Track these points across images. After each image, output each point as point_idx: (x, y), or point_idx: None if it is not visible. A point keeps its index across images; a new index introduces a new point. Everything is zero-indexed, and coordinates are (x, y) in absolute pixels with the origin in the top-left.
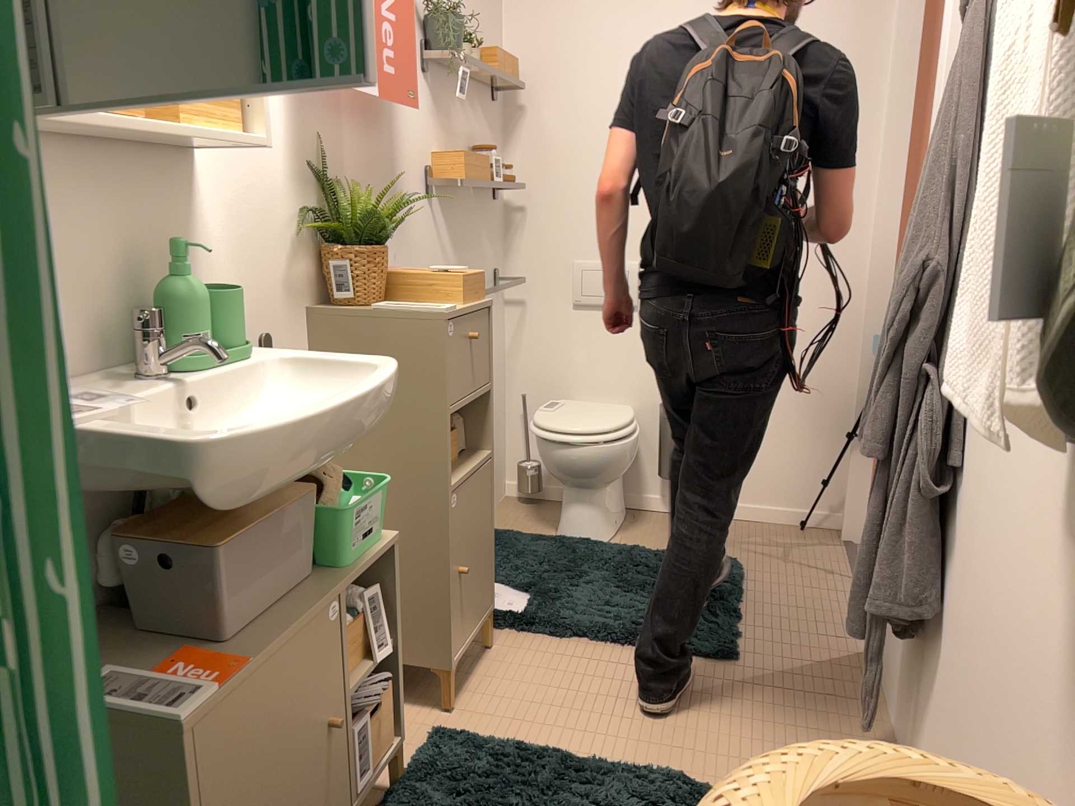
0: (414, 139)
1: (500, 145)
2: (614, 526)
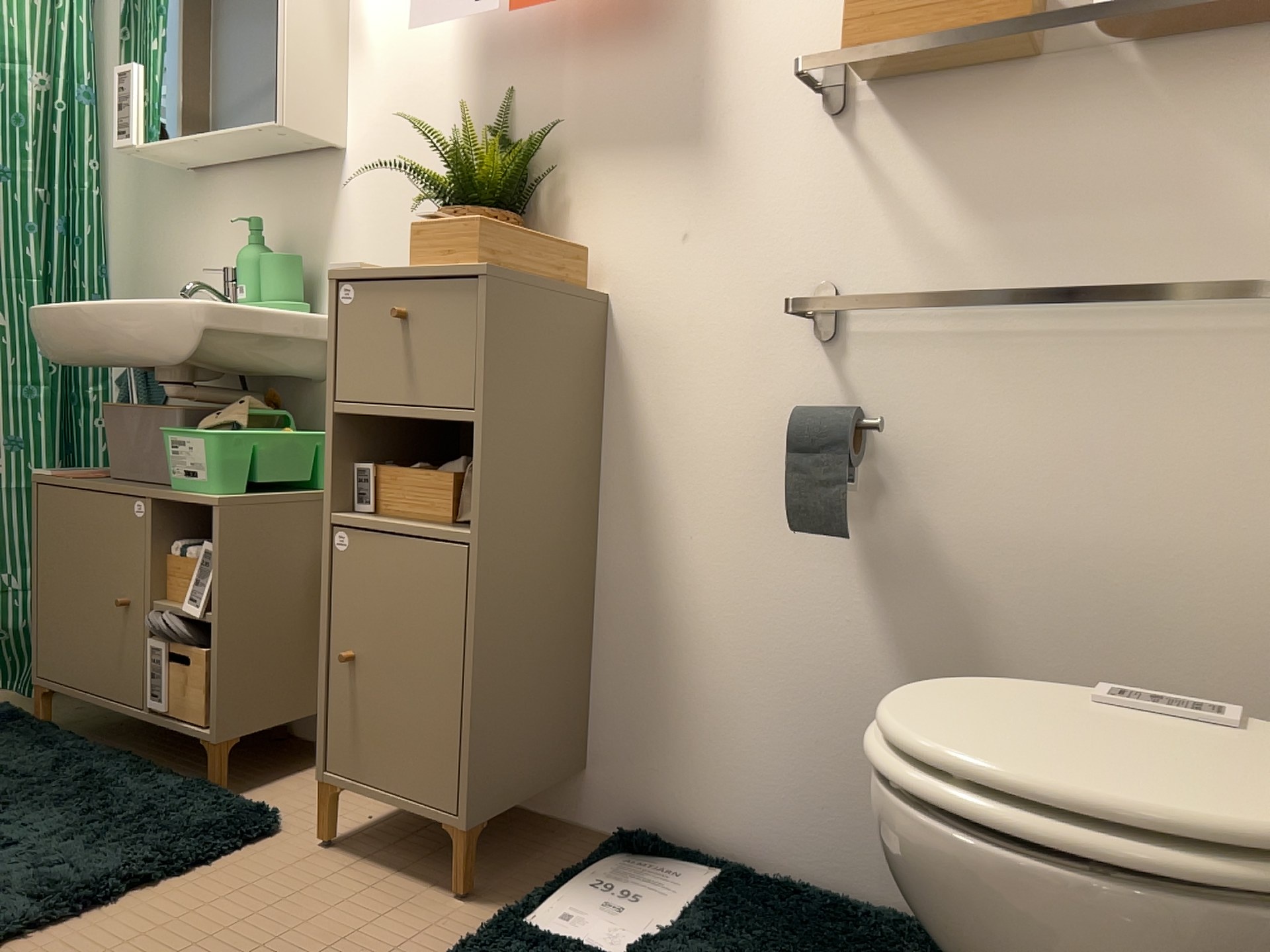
0: (773, 24)
1: None
2: None
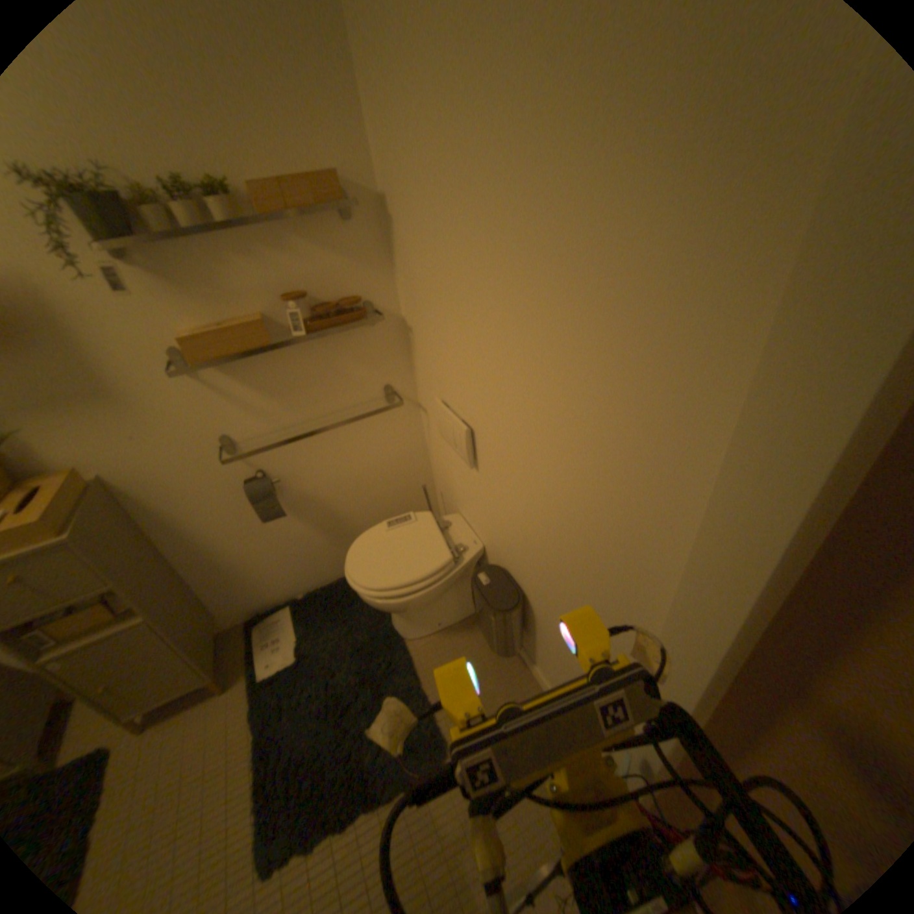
0: (119, 332)
1: (378, 260)
2: (427, 630)
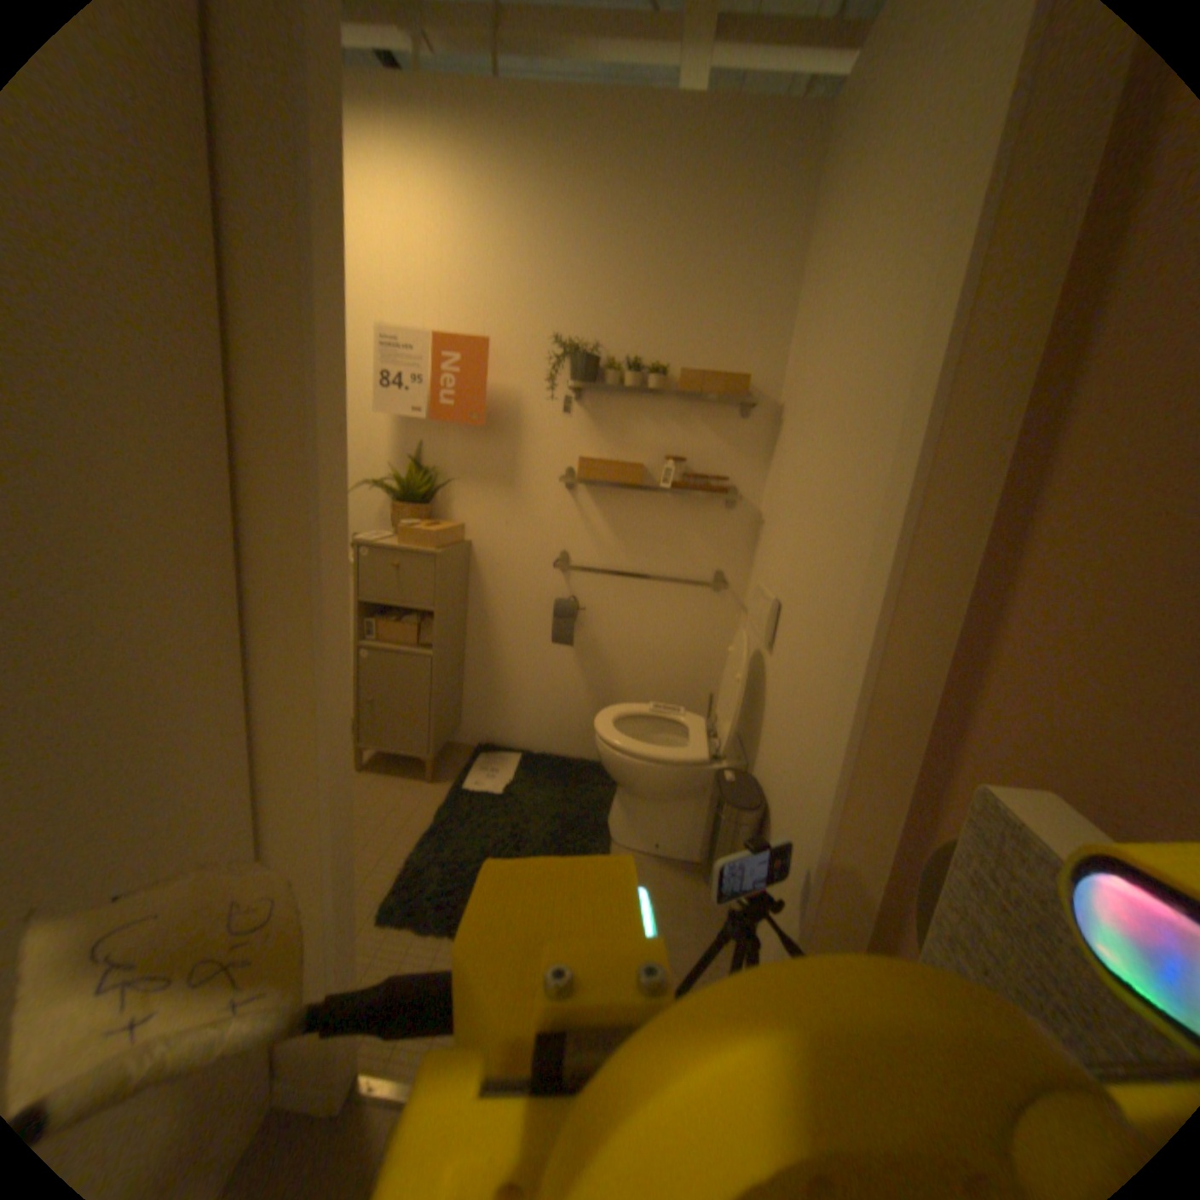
0: (549, 443)
1: (761, 452)
2: (644, 840)
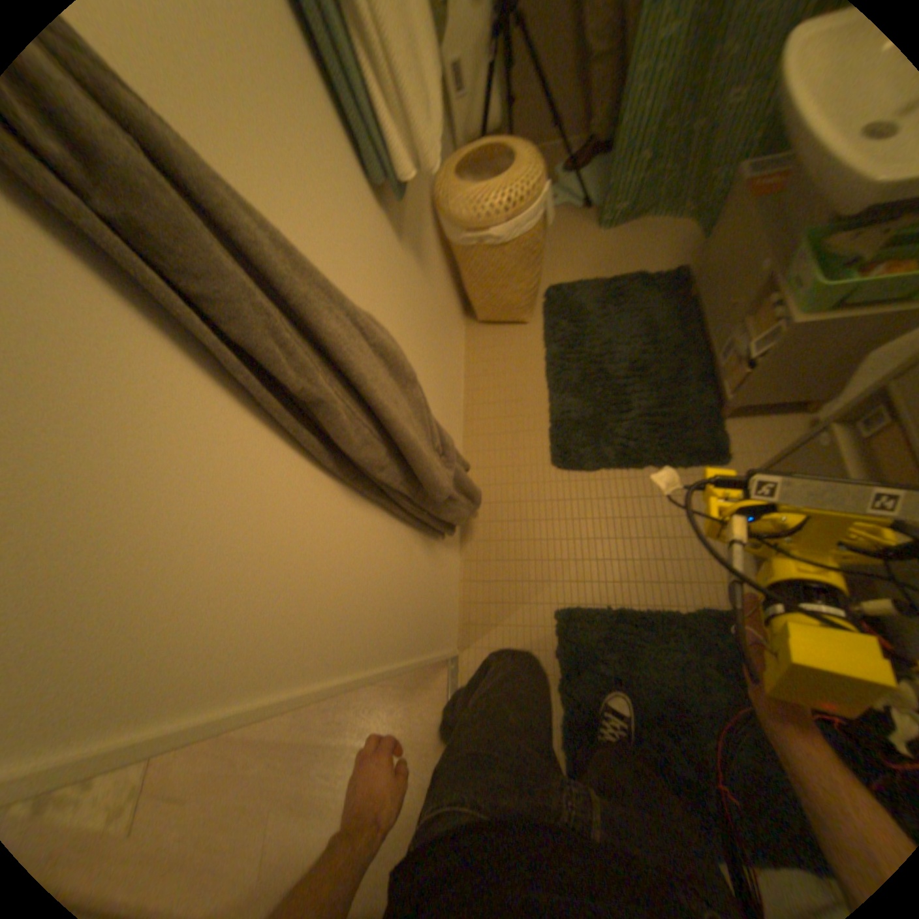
0: None
1: None
2: None
